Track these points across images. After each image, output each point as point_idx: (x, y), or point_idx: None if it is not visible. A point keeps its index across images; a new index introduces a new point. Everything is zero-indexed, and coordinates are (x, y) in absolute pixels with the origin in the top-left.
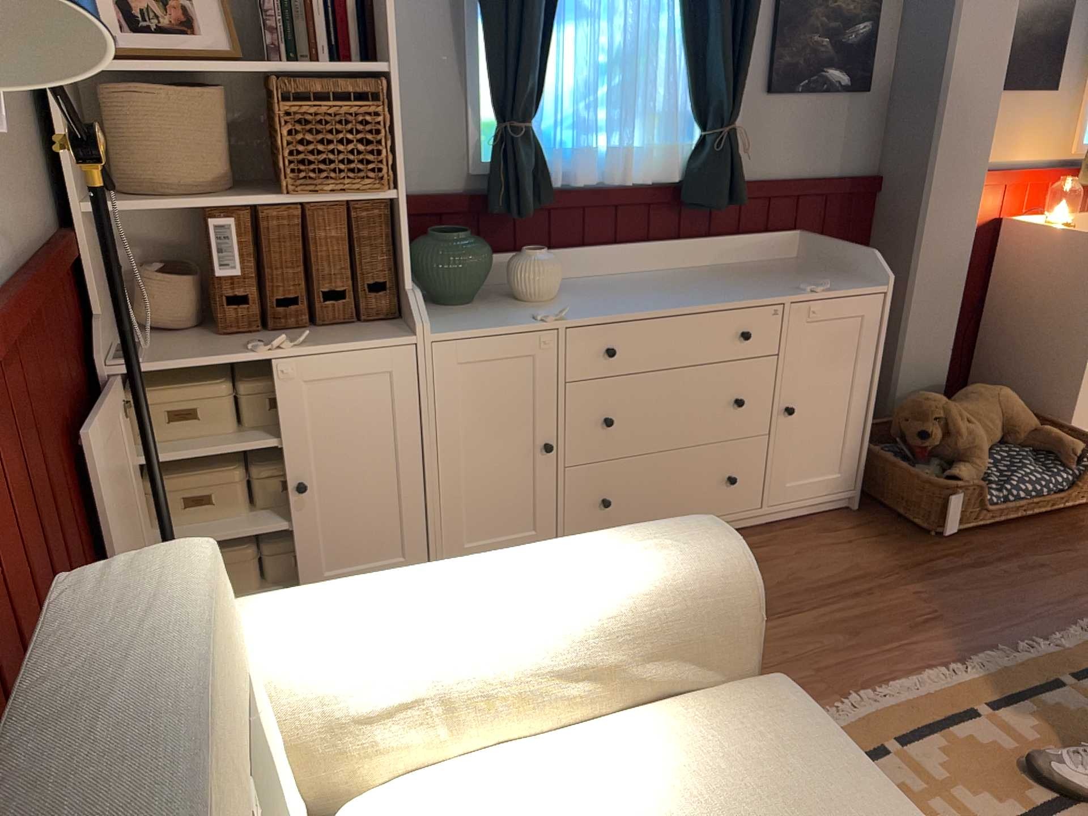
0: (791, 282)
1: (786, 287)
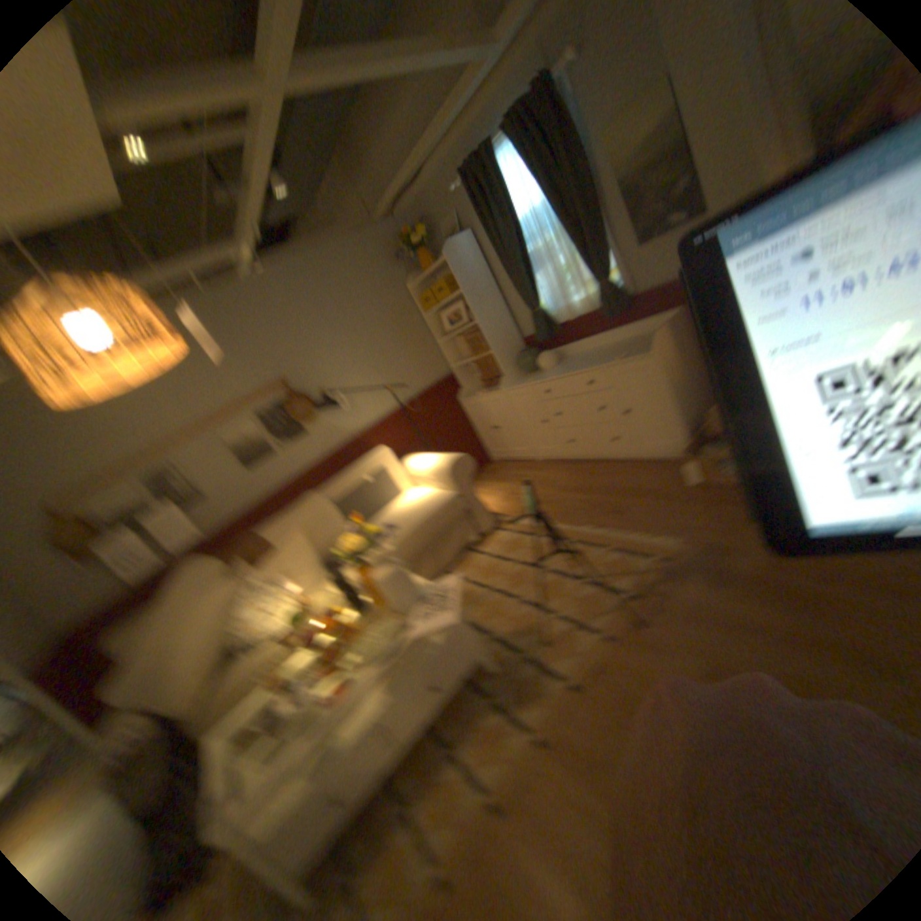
0: (626, 350)
1: (614, 356)
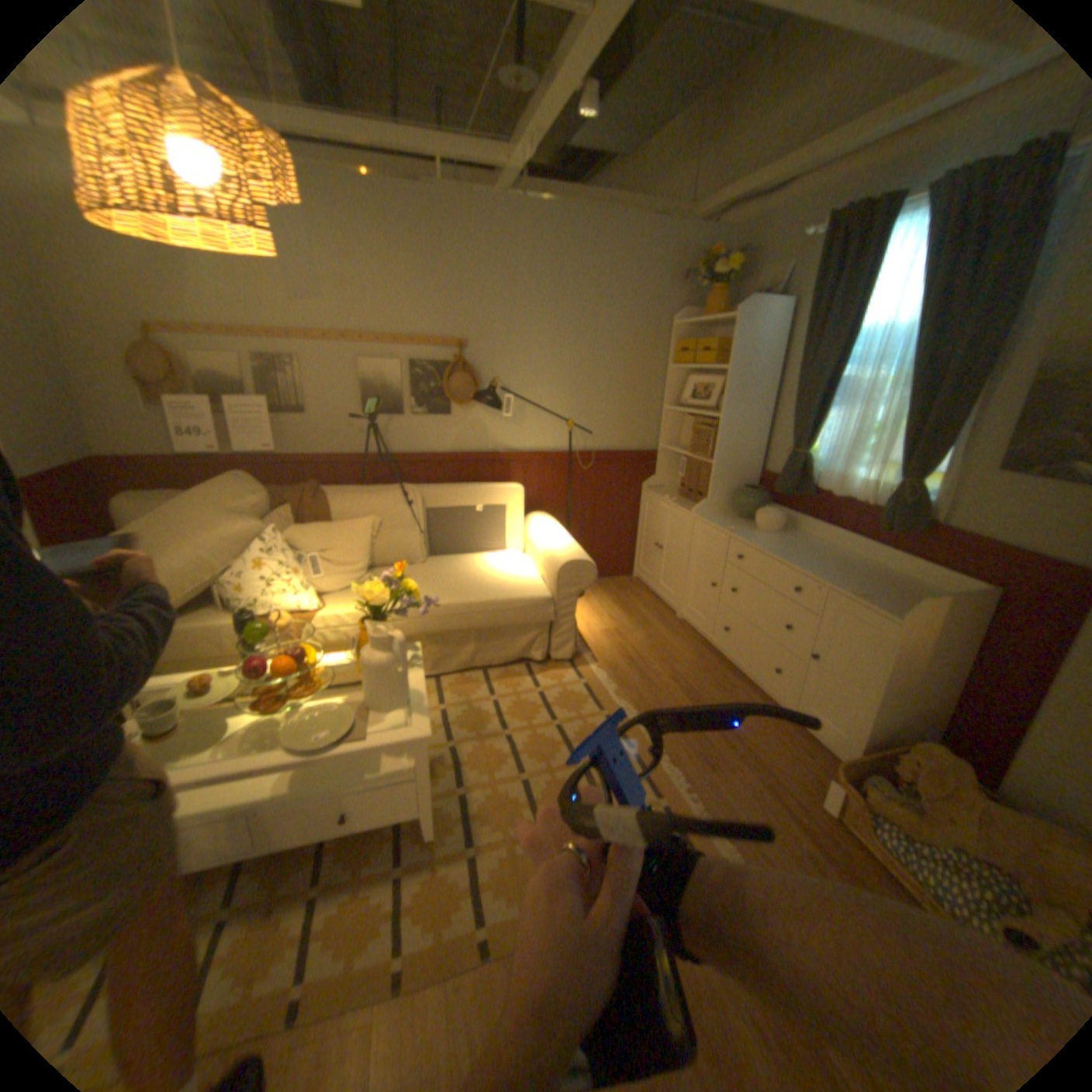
0: (874, 590)
1: (853, 586)
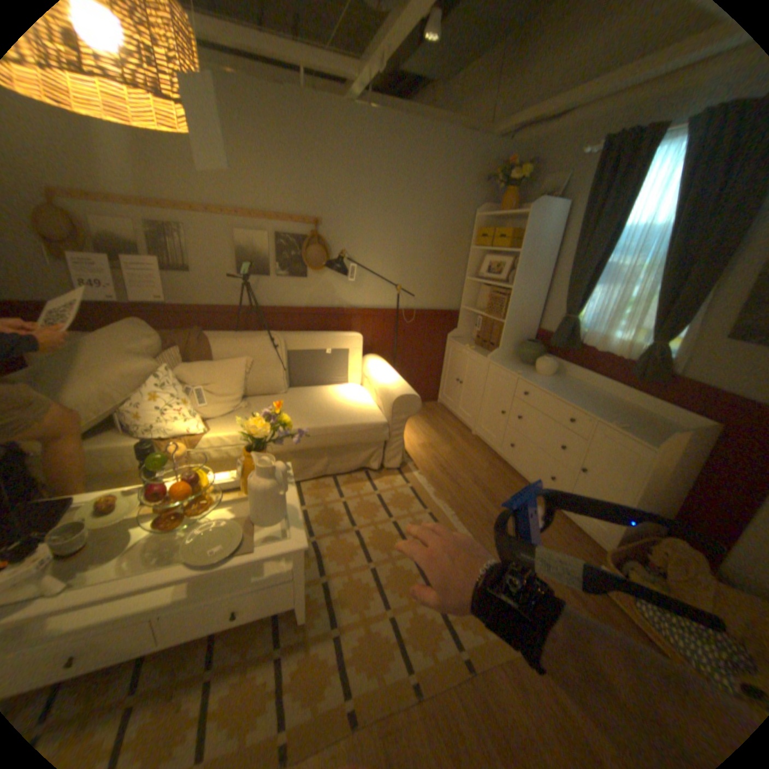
0: (630, 423)
1: (615, 420)
